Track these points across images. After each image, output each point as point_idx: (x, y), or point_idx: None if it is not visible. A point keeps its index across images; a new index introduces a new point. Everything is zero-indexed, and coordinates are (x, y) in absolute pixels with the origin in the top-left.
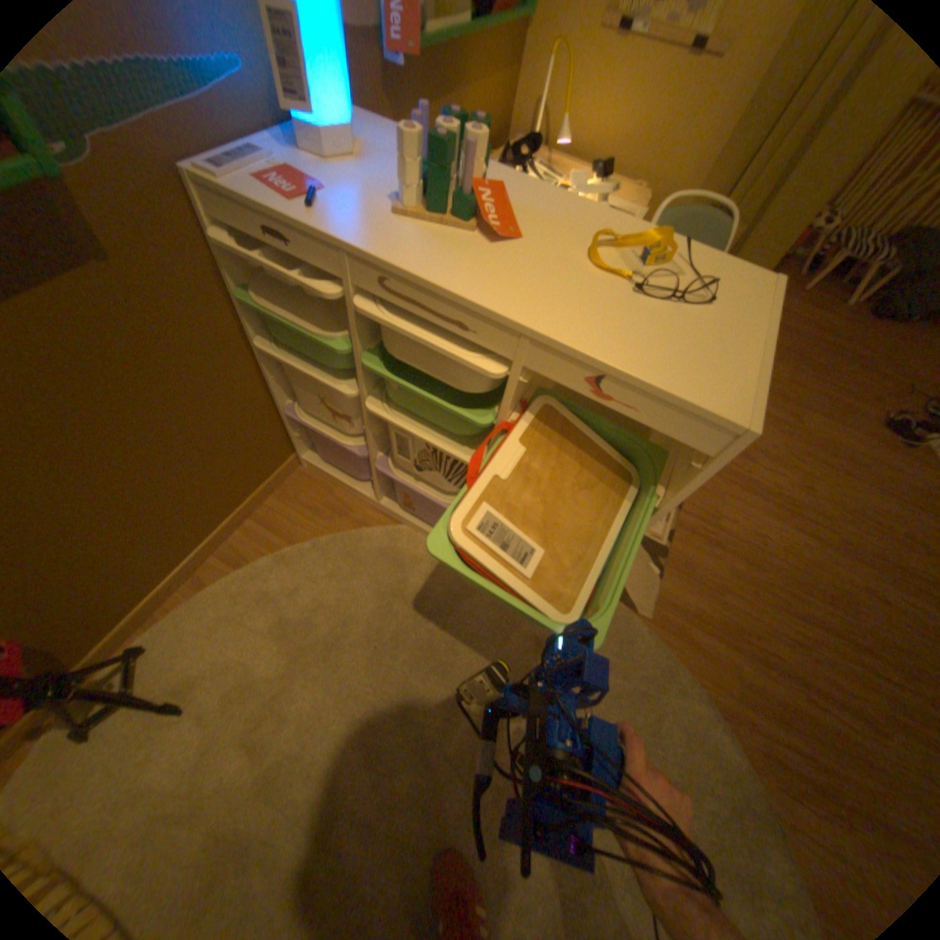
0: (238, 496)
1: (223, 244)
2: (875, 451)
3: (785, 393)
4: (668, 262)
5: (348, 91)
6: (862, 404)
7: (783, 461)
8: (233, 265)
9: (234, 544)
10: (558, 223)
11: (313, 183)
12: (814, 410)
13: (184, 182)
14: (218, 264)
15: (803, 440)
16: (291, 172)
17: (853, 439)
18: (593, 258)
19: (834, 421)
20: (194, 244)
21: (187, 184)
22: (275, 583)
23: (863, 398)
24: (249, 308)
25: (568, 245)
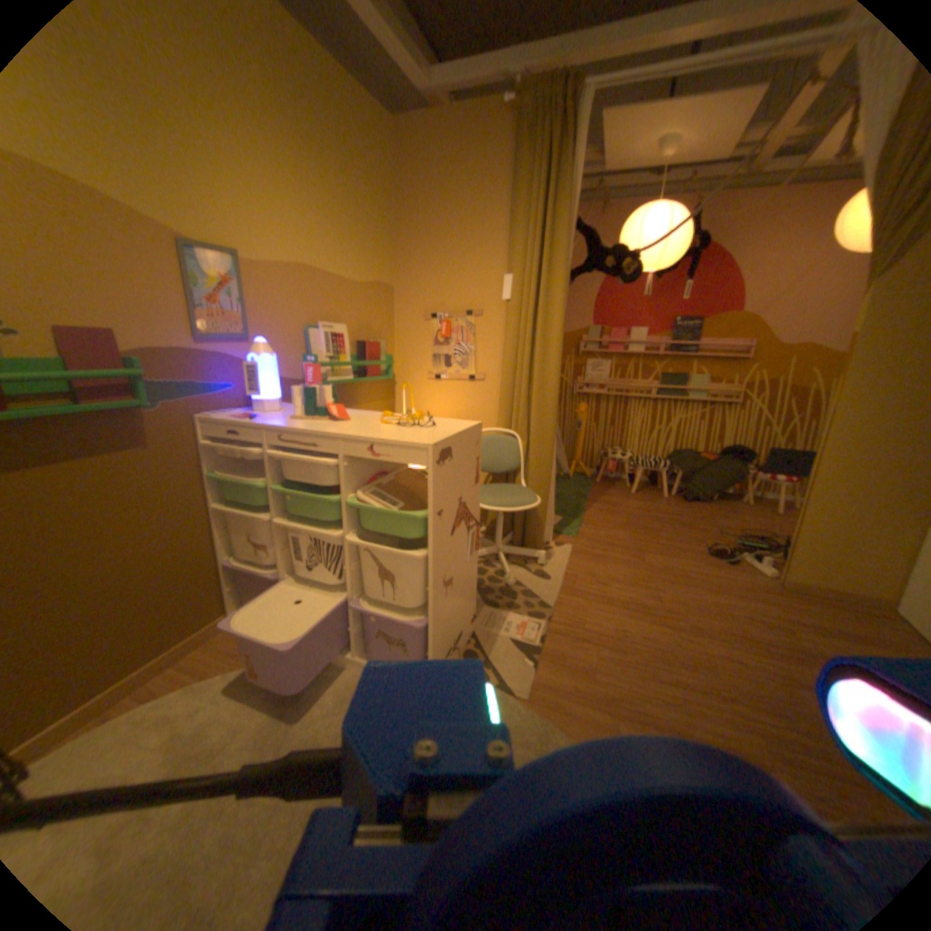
0: (168, 640)
1: (207, 451)
2: (704, 570)
3: (626, 546)
4: (421, 423)
5: (281, 392)
6: (687, 546)
7: (631, 584)
8: (210, 462)
9: (150, 688)
10: (371, 418)
11: (256, 416)
12: (650, 553)
13: (195, 424)
14: (201, 462)
15: (646, 570)
16: (247, 415)
17: (685, 565)
18: (383, 423)
19: (668, 557)
20: (192, 451)
21: (197, 424)
22: (179, 709)
23: (687, 543)
24: (213, 487)
25: (372, 422)
